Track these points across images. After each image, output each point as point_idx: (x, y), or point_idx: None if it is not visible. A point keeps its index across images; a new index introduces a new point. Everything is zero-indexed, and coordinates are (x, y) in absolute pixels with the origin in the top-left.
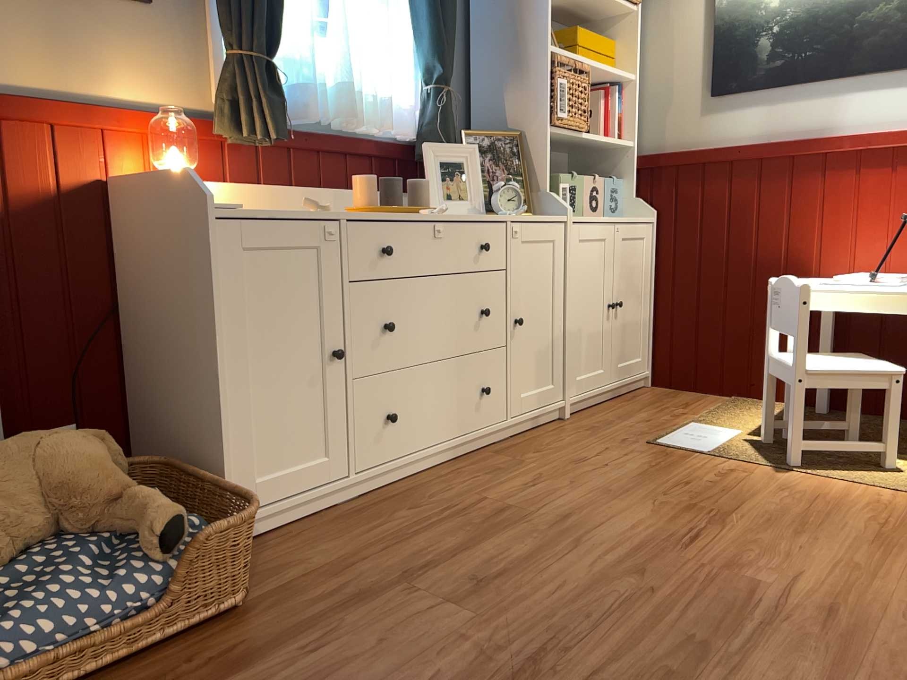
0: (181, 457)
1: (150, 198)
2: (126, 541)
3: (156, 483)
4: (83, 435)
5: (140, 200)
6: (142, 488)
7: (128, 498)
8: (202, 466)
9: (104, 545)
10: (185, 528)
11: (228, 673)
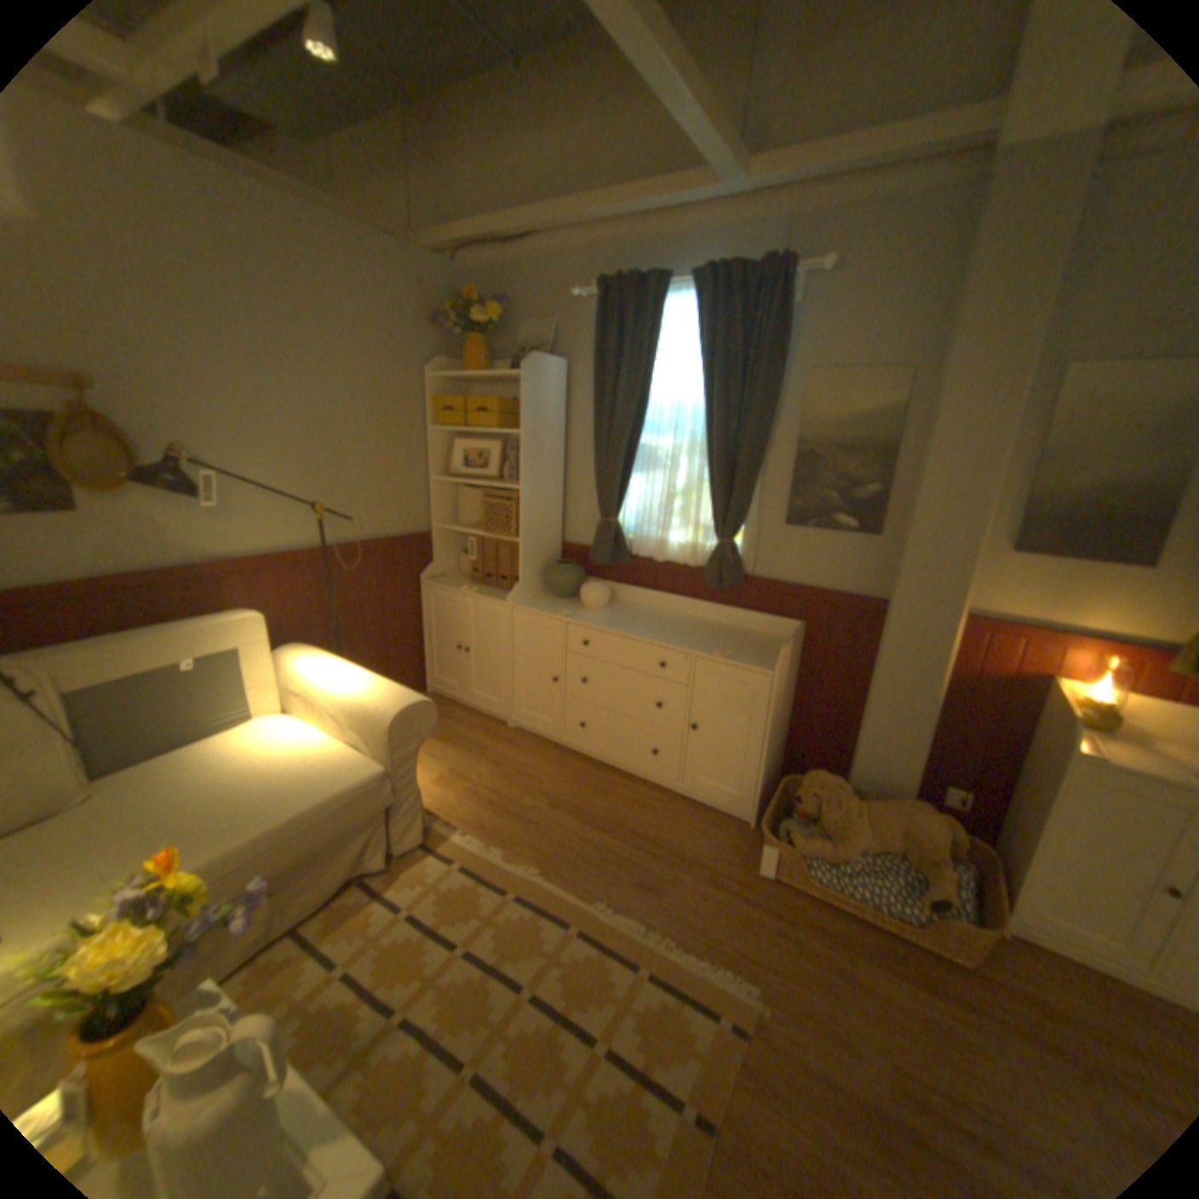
0: (1012, 863)
1: (1061, 713)
2: (928, 889)
3: (986, 865)
4: (943, 822)
5: (1059, 708)
6: (950, 873)
7: (940, 871)
8: (1015, 880)
9: (916, 882)
10: (958, 909)
11: (927, 990)
